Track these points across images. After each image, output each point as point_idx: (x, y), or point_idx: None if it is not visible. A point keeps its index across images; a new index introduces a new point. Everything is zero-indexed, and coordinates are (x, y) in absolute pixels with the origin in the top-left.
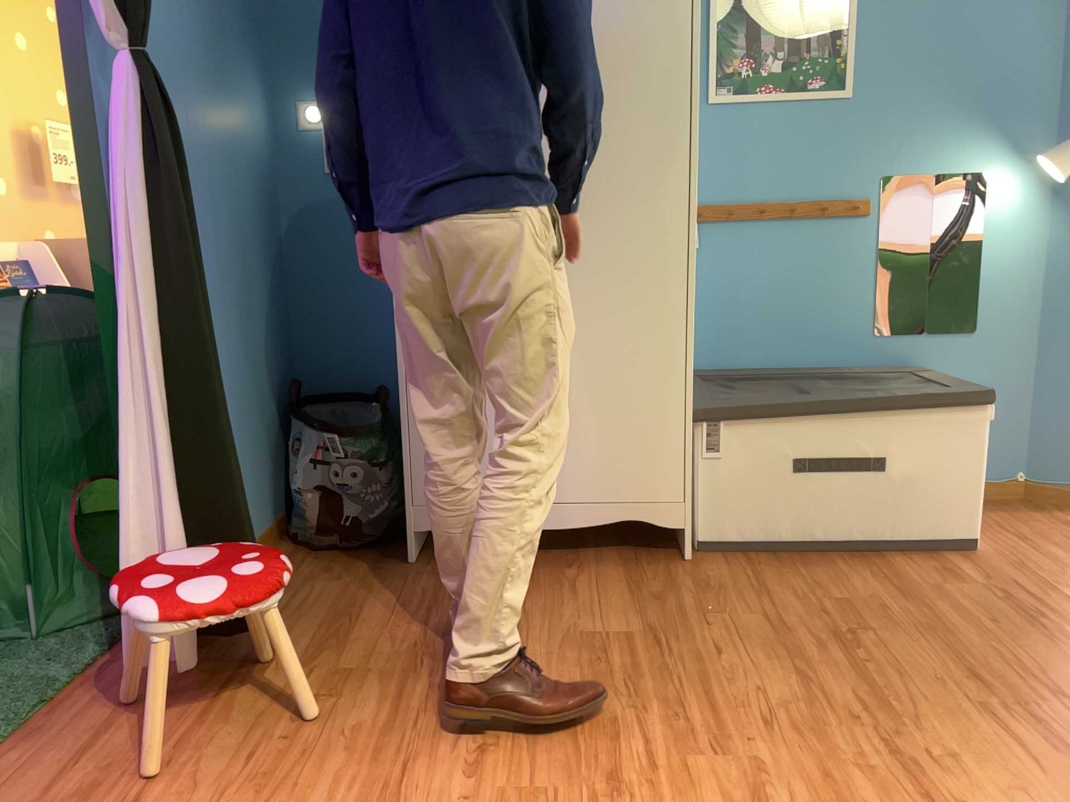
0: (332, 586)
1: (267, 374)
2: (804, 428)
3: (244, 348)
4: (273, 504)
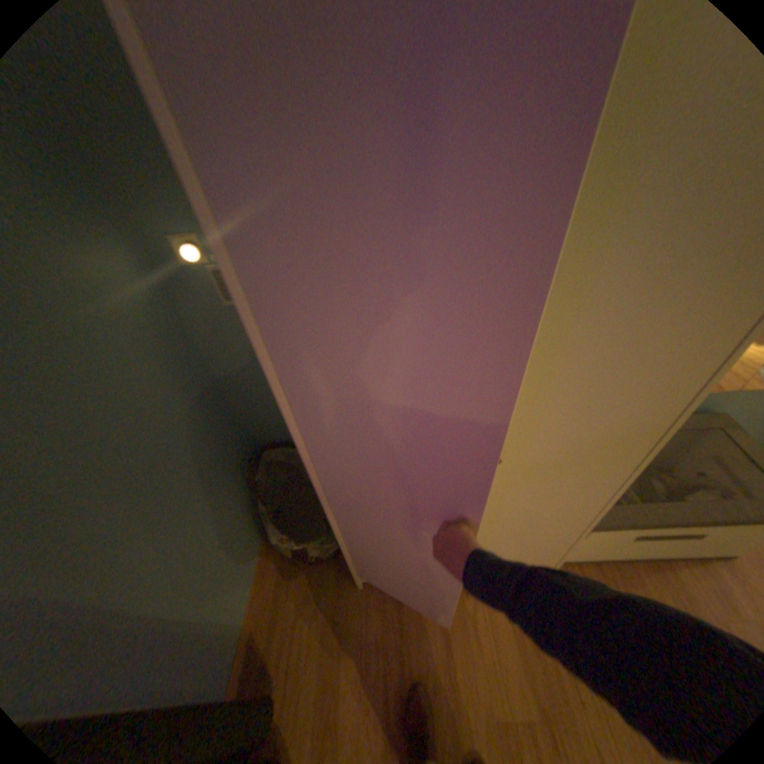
0: (314, 632)
1: (227, 480)
2: (655, 527)
3: (201, 503)
4: (258, 534)
